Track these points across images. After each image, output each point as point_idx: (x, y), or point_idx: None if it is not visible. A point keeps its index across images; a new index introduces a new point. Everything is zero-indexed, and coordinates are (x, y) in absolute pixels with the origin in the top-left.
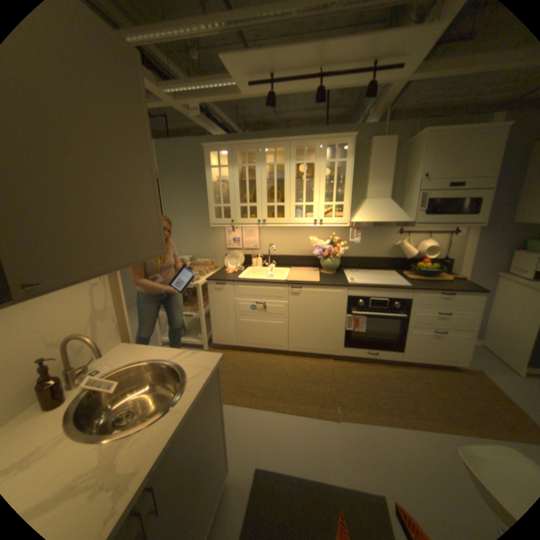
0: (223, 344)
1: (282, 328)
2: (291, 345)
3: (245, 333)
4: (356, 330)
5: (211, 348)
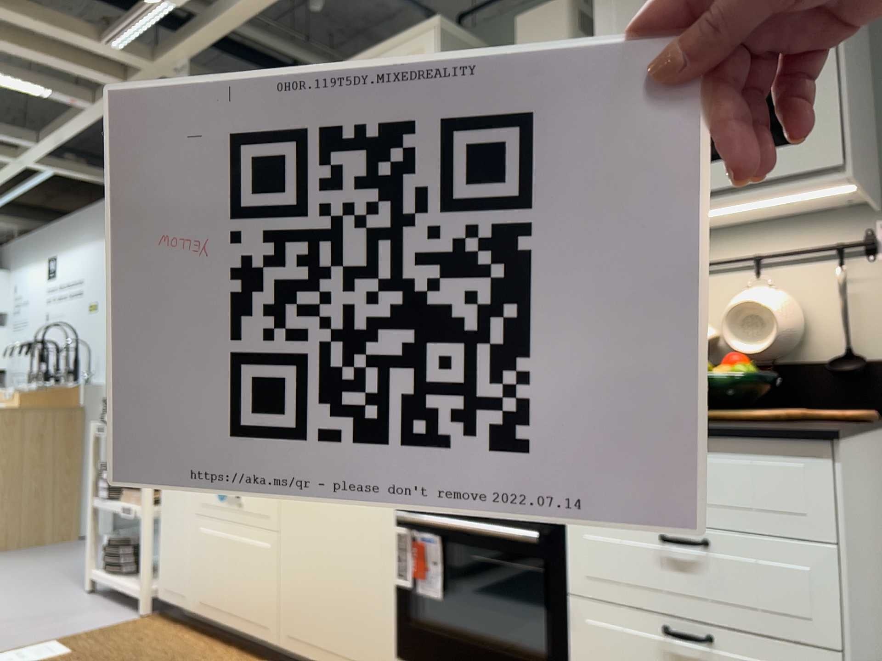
0: (170, 604)
1: (265, 564)
2: (283, 627)
3: (205, 573)
4: (421, 588)
5: (156, 615)
